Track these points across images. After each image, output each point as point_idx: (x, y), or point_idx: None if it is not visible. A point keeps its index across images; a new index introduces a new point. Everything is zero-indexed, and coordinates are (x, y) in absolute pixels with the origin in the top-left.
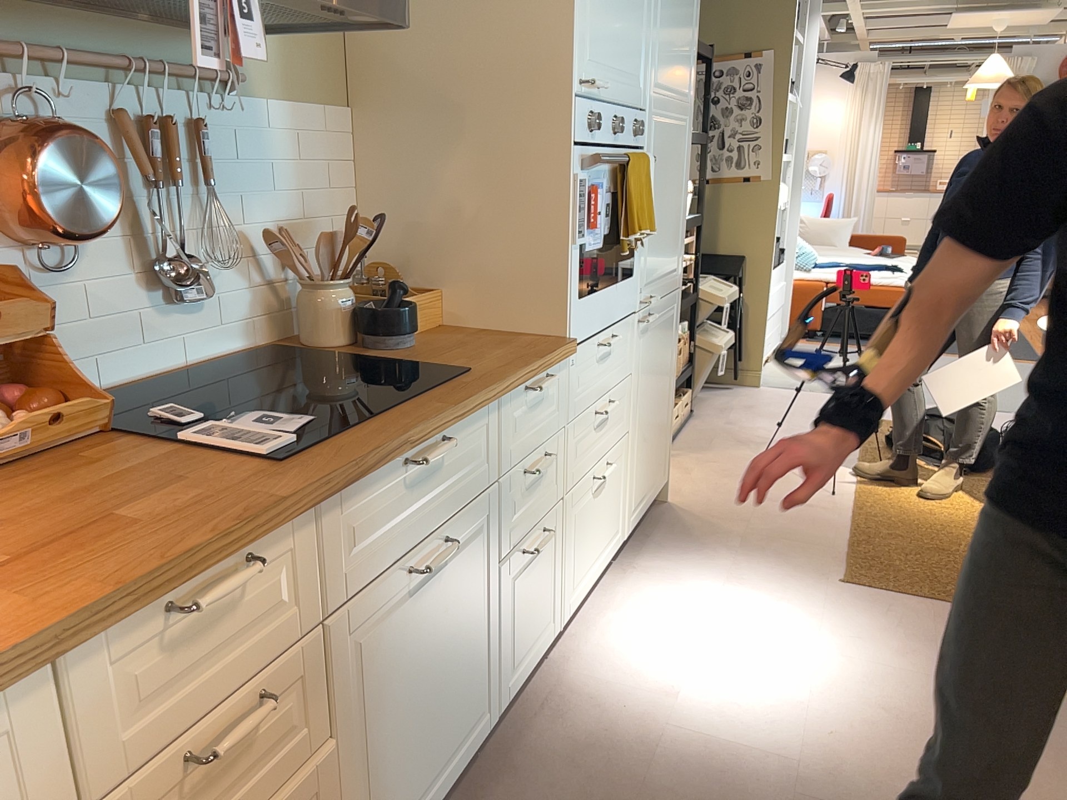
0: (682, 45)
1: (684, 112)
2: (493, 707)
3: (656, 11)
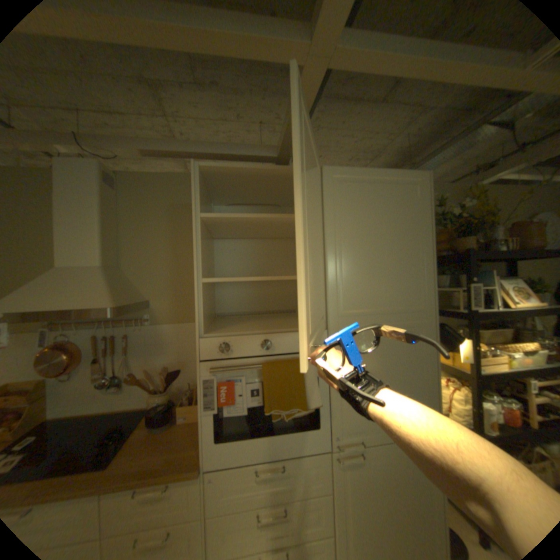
0: (397, 278)
1: (411, 317)
2: None
3: (331, 270)
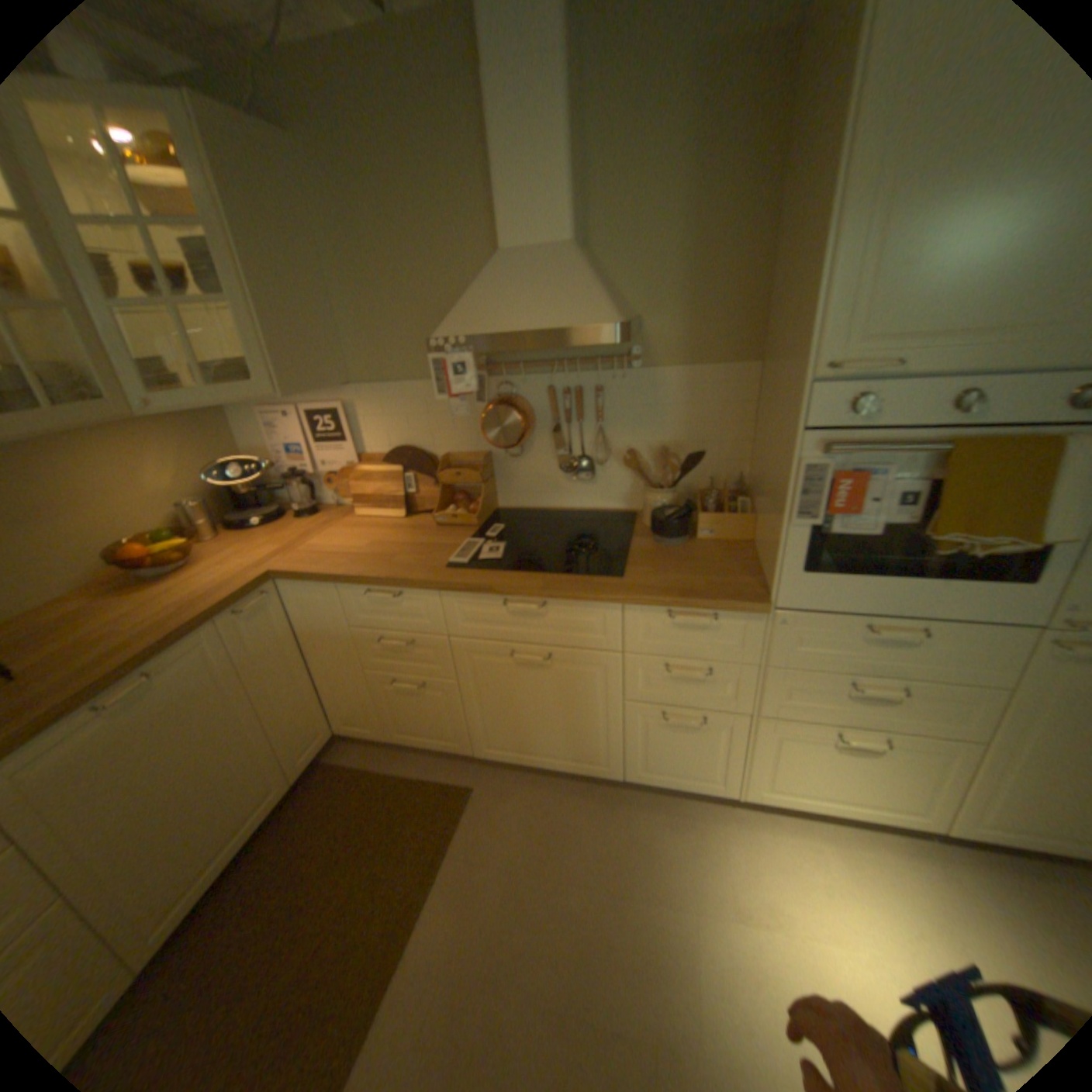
0: None
1: None
2: (624, 774)
3: None
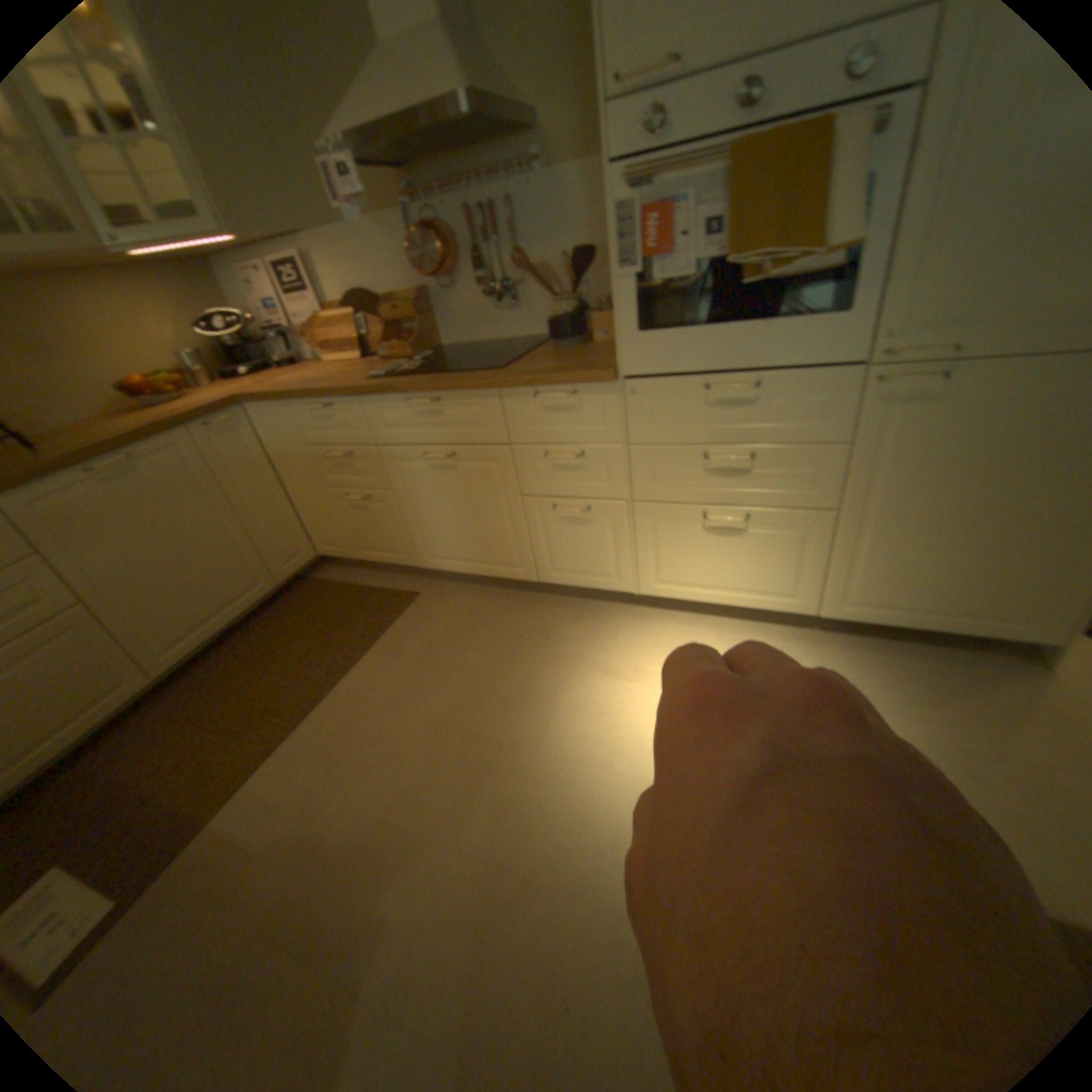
0: None
1: None
2: (537, 575)
3: None
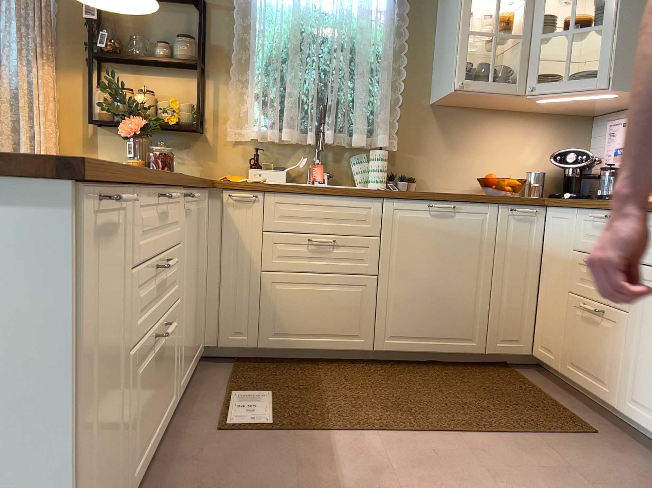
0: None
1: None
2: None
3: None
